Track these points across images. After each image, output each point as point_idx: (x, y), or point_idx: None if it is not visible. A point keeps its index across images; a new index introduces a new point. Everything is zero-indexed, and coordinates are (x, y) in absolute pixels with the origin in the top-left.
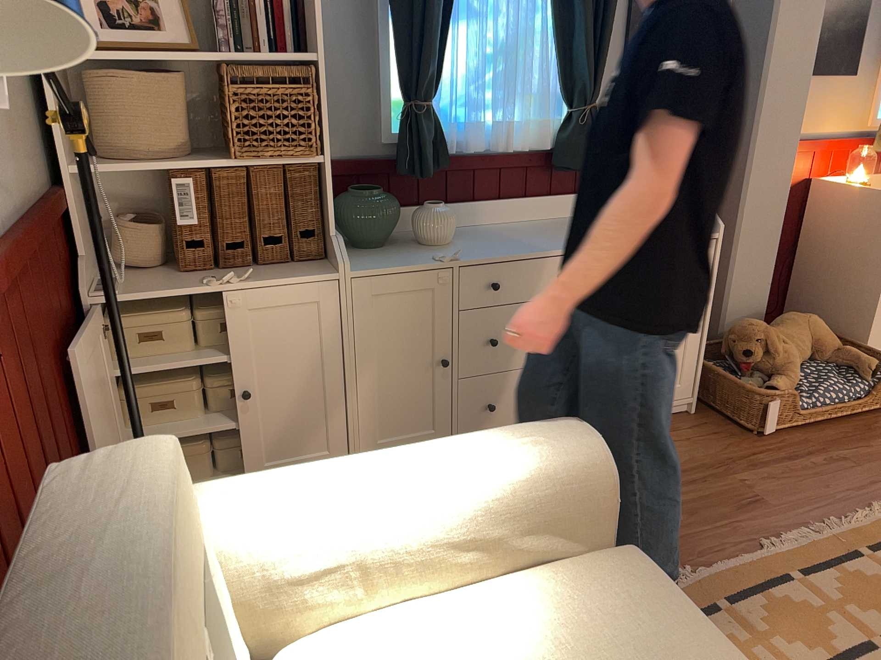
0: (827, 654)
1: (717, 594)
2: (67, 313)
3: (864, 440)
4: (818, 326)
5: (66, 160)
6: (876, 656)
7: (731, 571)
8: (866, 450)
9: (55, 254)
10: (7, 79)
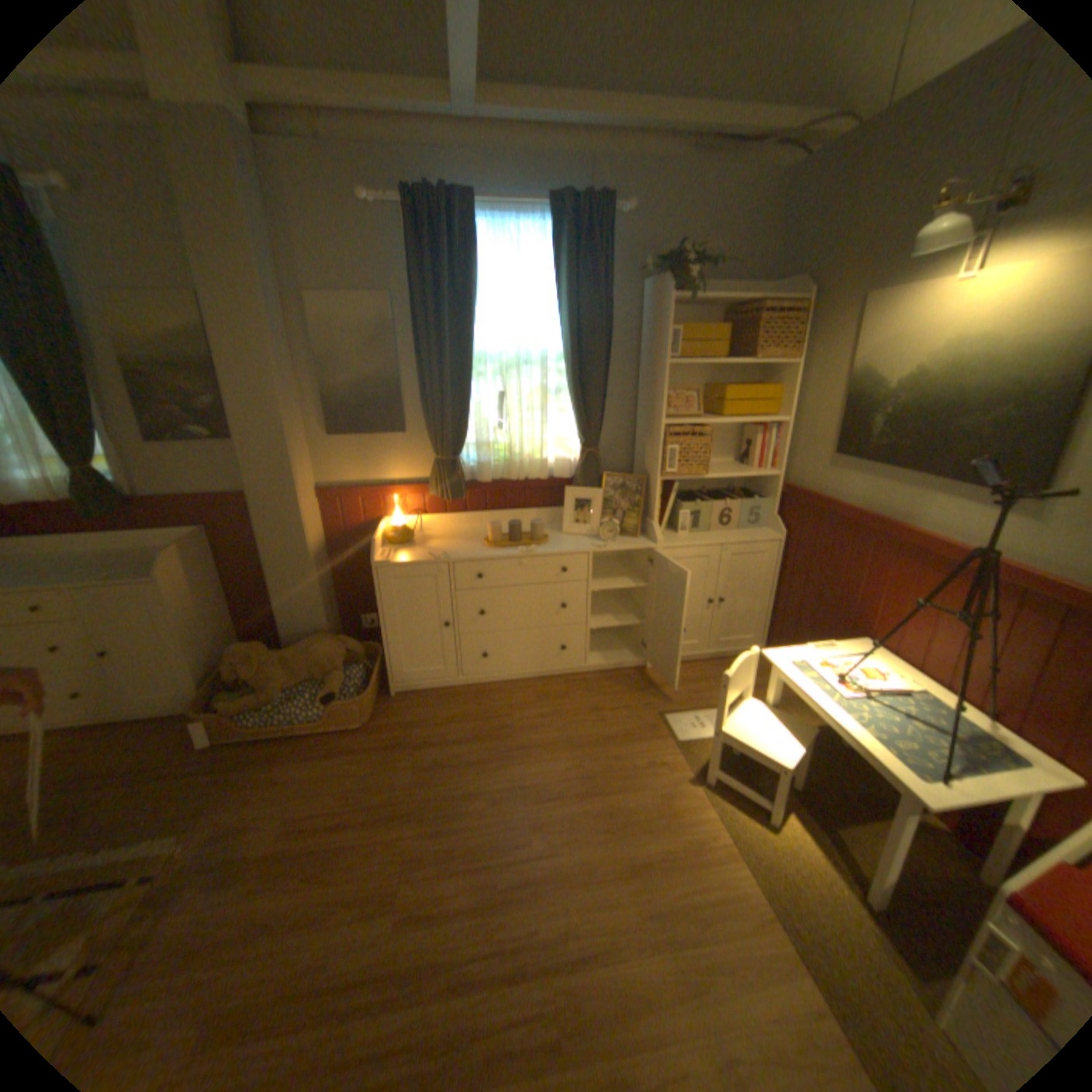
0: None
1: None
2: None
3: (276, 766)
4: (318, 653)
5: None
6: None
7: None
8: (260, 777)
9: None
10: None
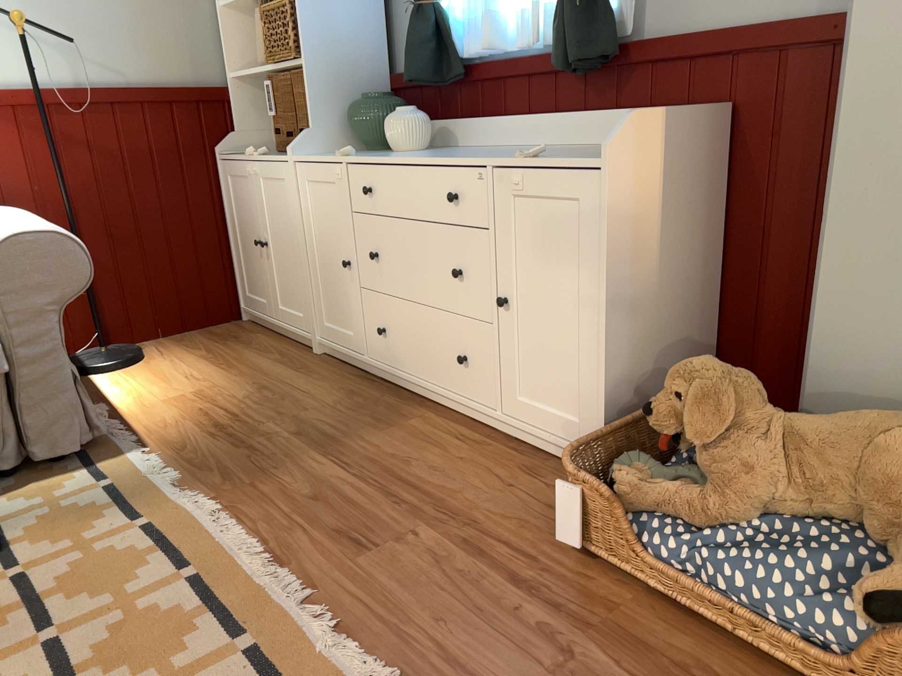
0: (47, 591)
1: (157, 518)
2: (195, 159)
3: None
4: None
5: (230, 70)
6: (29, 630)
7: (196, 526)
8: None
9: (190, 122)
10: (169, 19)
